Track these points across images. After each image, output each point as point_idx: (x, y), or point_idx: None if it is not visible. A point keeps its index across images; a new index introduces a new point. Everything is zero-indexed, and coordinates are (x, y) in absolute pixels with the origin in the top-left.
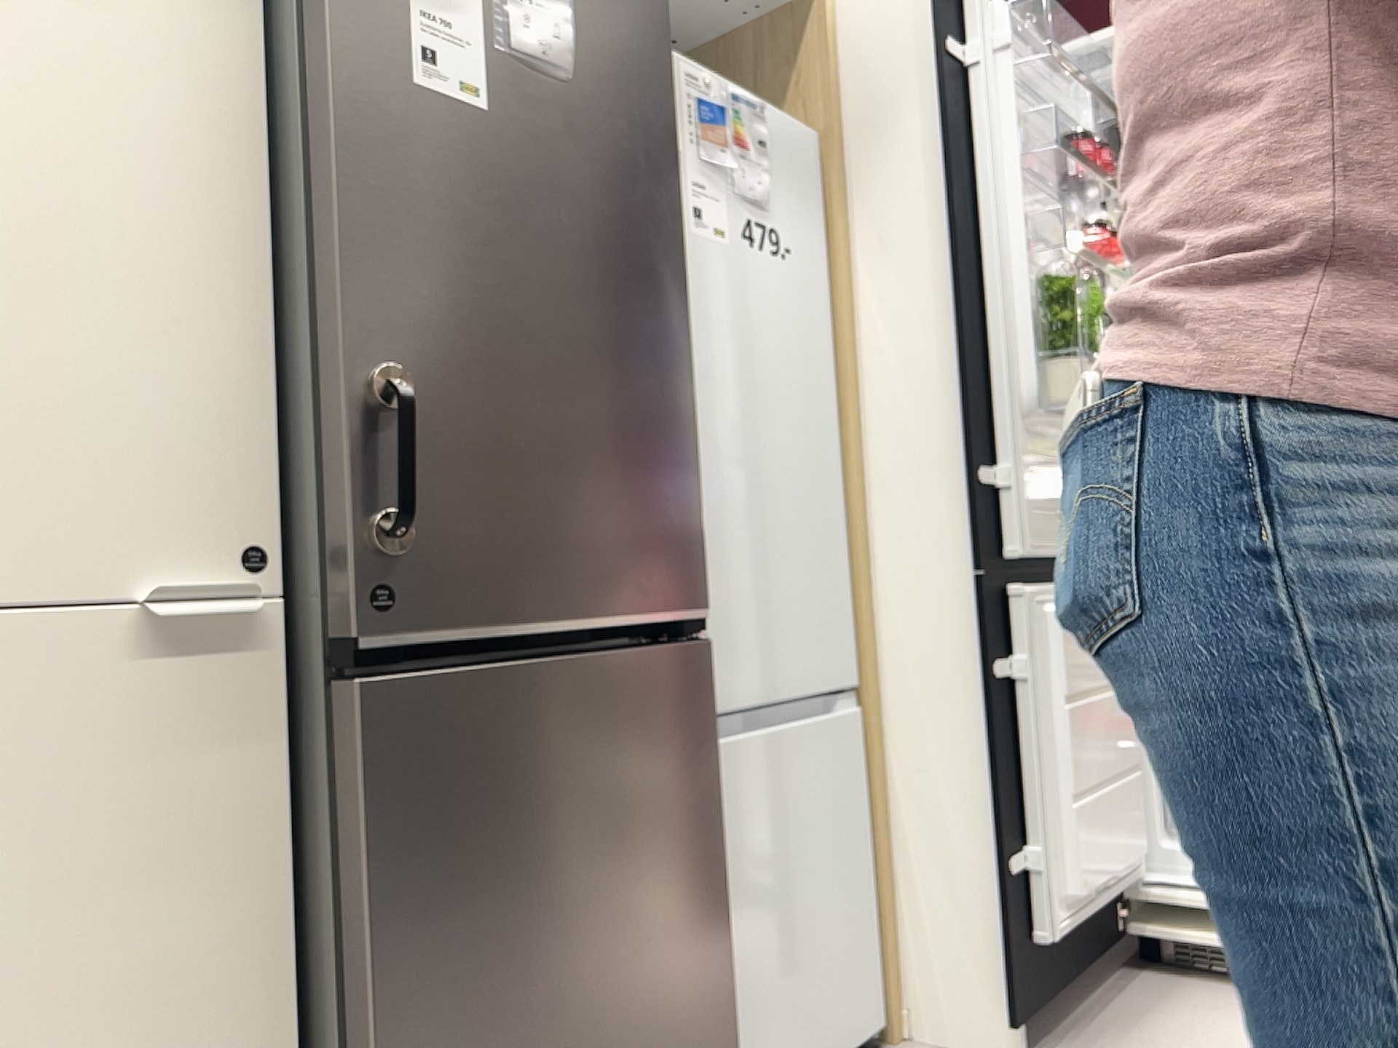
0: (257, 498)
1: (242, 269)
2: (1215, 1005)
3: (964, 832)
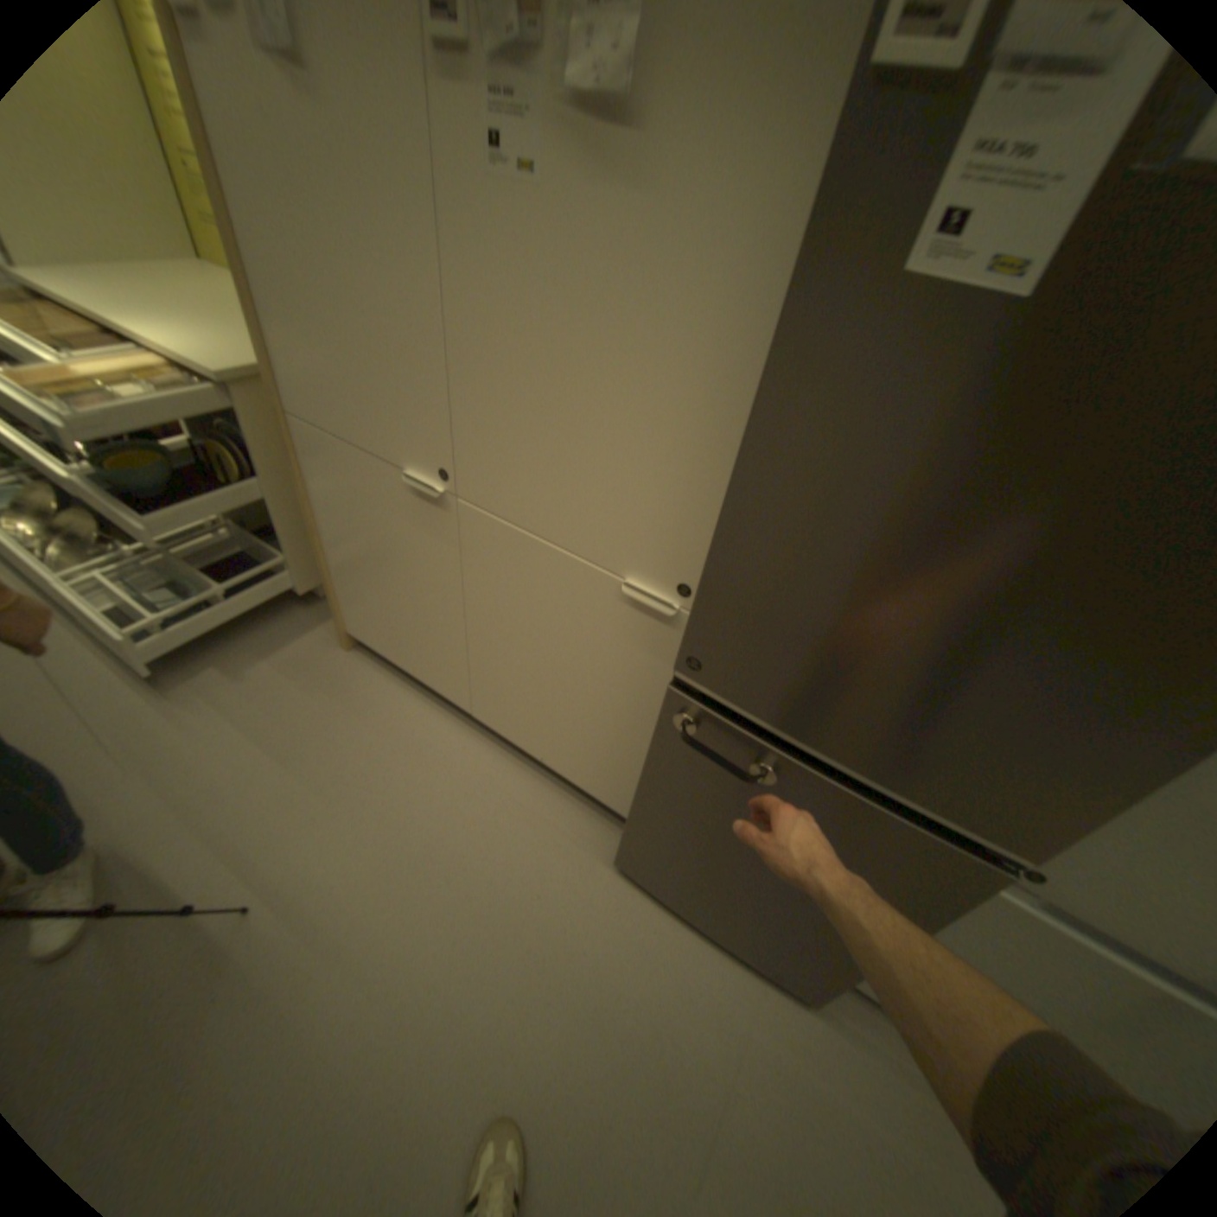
0: (699, 560)
1: (736, 417)
2: None
3: None
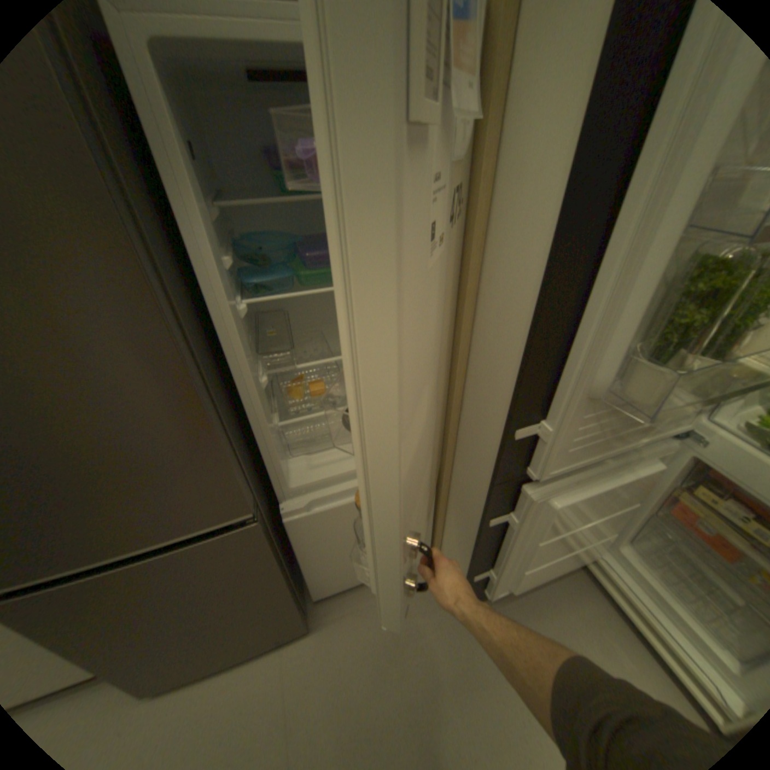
0: None
1: None
2: (589, 625)
3: (466, 543)
